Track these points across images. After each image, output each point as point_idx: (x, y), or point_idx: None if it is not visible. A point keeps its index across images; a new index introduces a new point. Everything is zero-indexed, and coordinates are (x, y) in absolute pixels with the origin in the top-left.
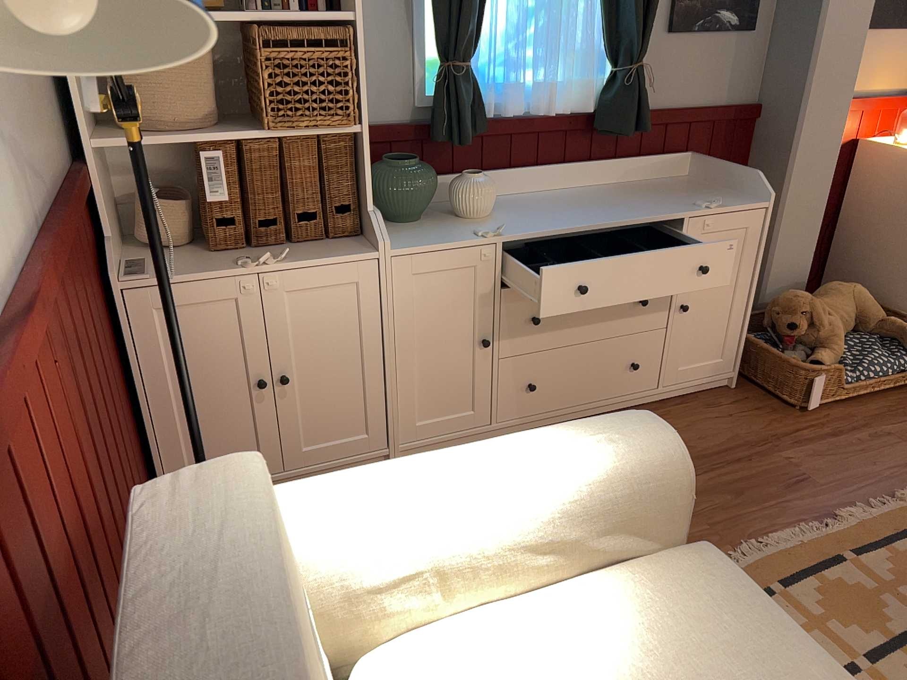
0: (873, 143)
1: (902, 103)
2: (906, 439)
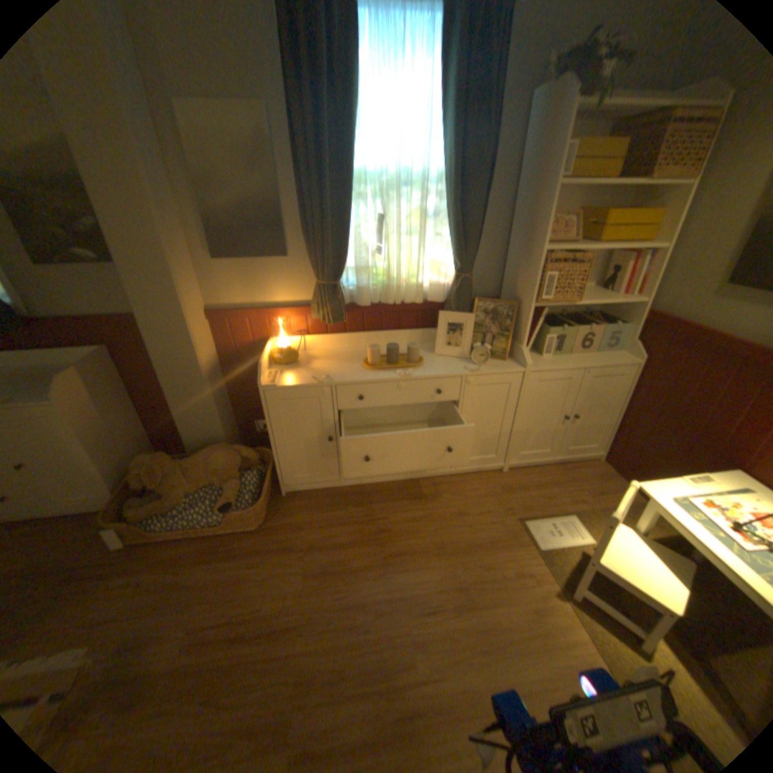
0: (276, 342)
1: (299, 313)
2: (140, 594)
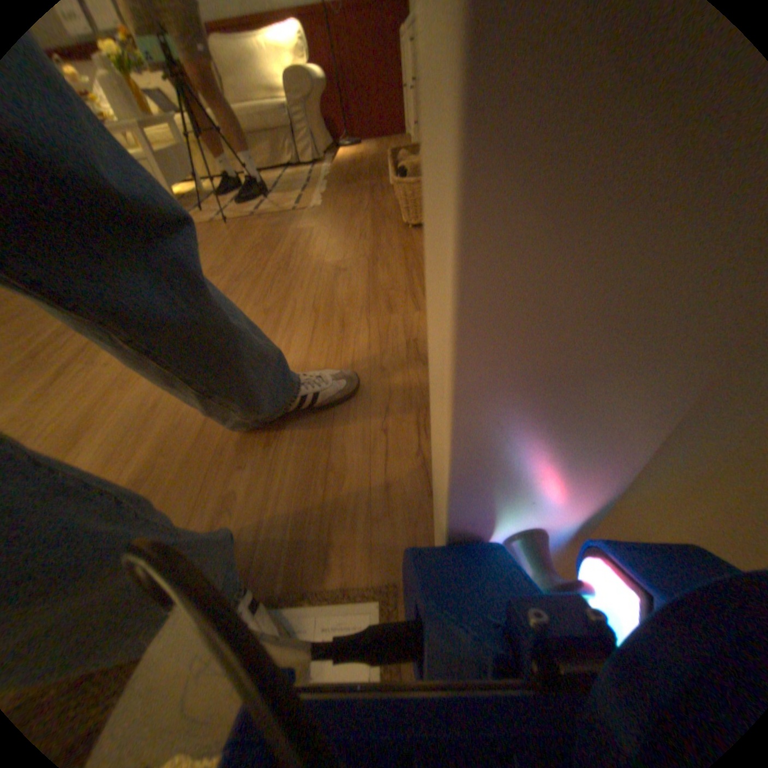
0: None
1: None
2: (352, 207)
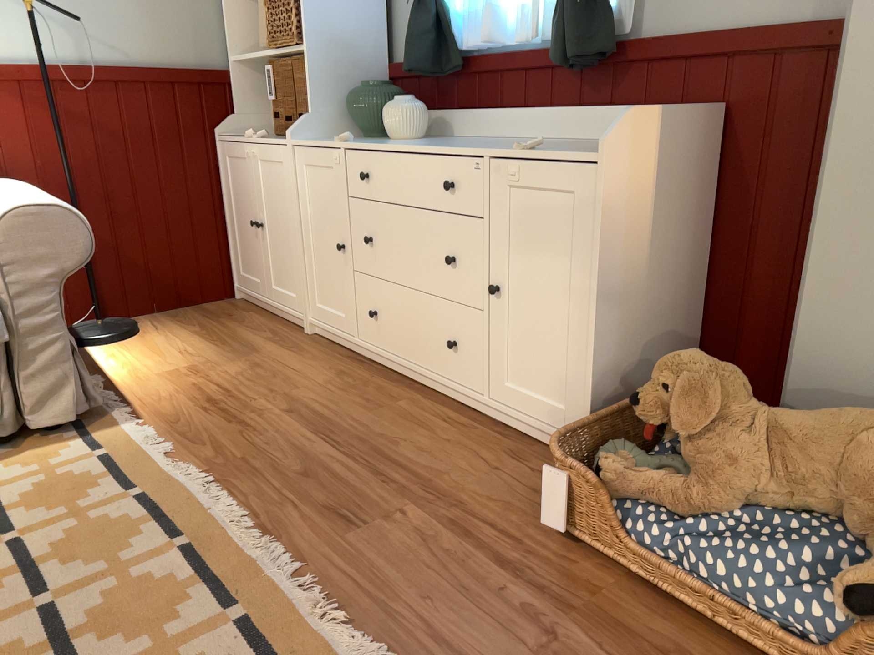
0: None
1: None
2: None
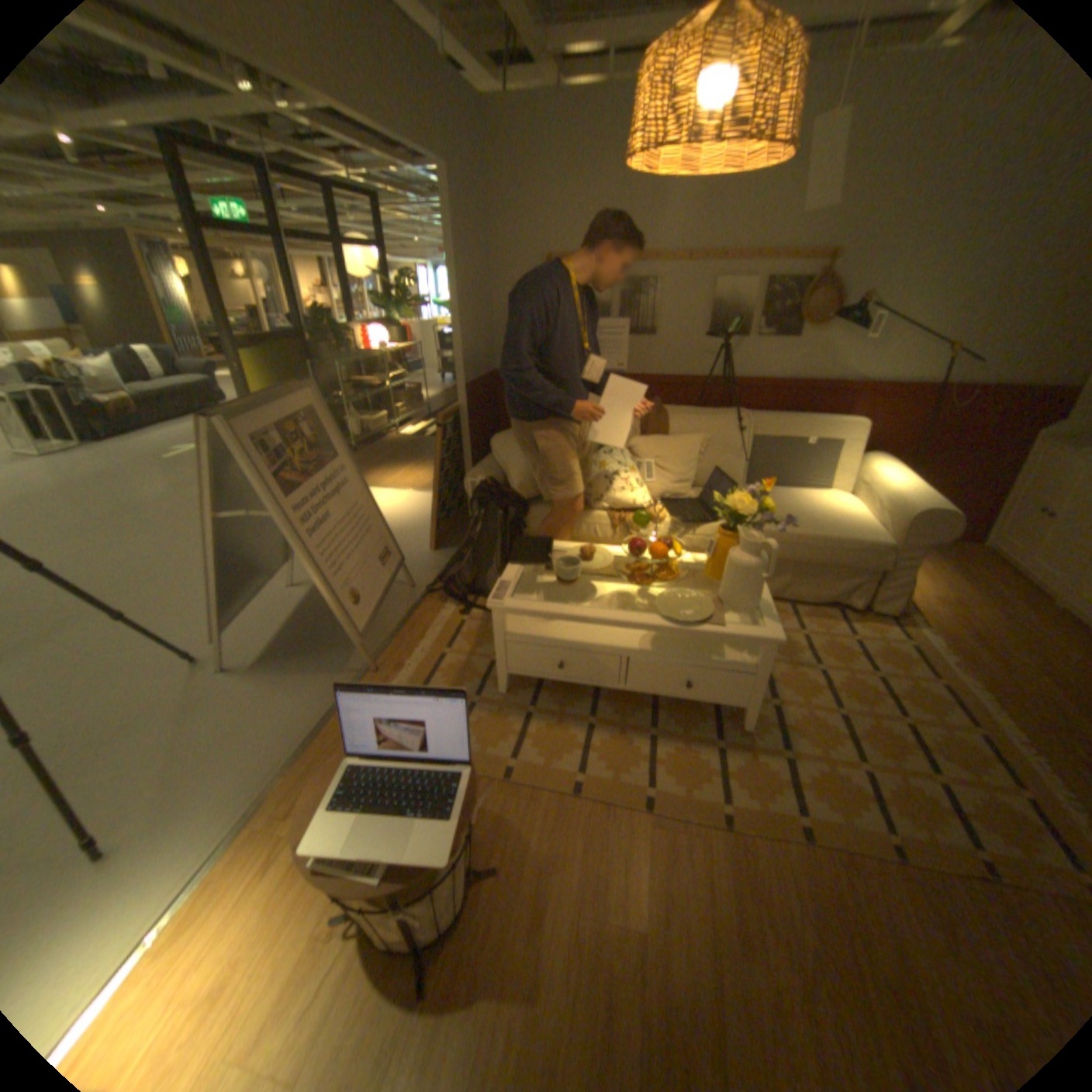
0: None
1: None
2: None
